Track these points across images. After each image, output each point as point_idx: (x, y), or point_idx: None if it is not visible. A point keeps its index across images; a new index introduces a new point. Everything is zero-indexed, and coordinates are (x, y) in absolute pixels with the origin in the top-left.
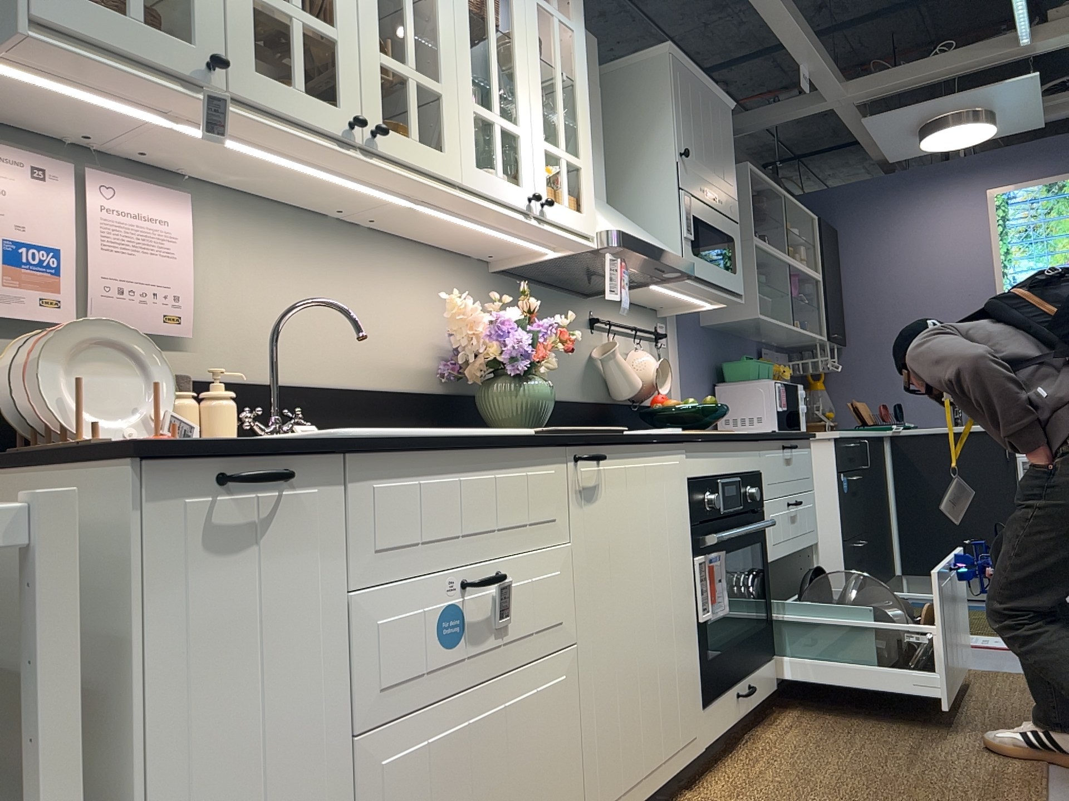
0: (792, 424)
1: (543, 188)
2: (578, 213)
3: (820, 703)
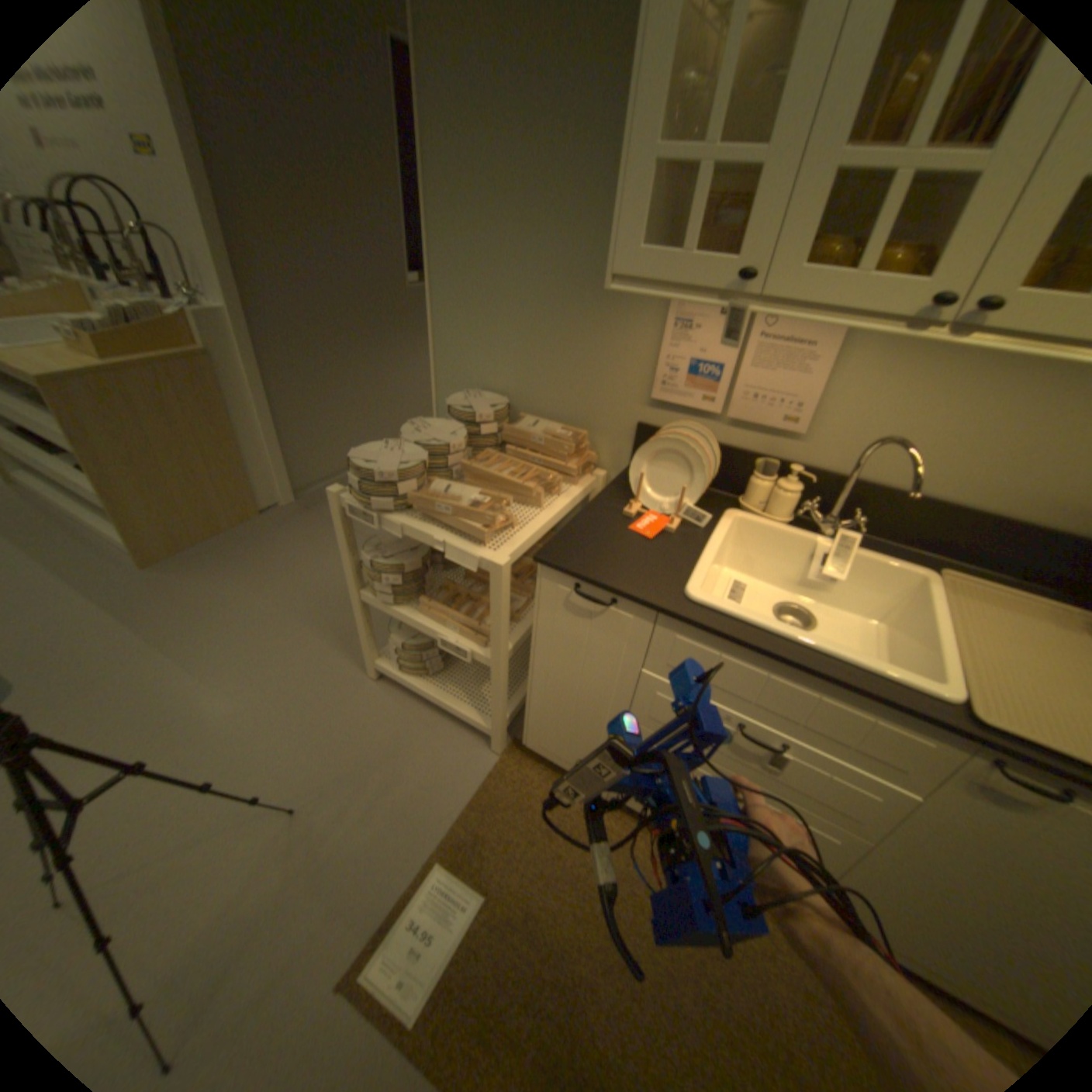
0: None
1: None
2: None
3: None
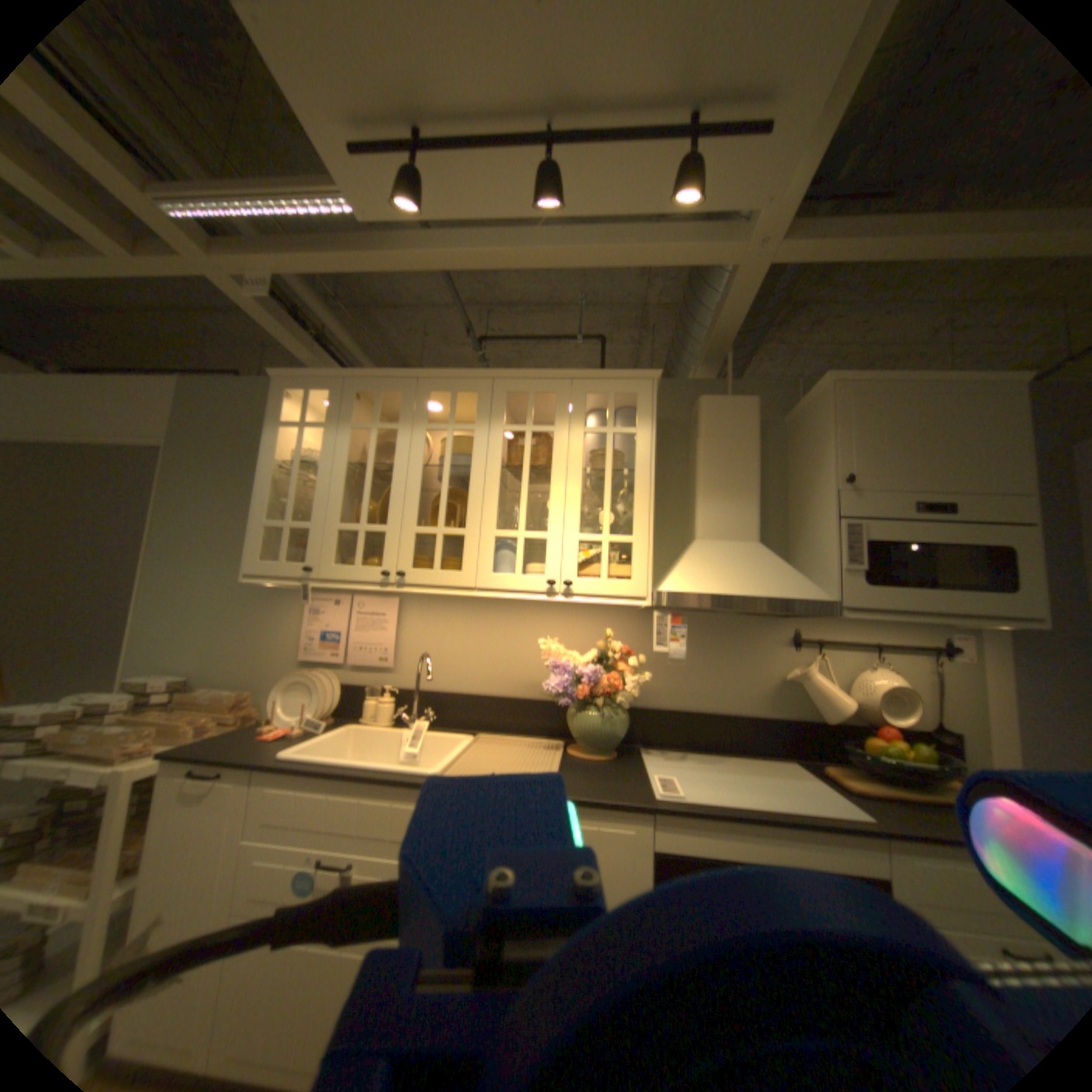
0: None
1: (570, 571)
2: (620, 580)
3: None
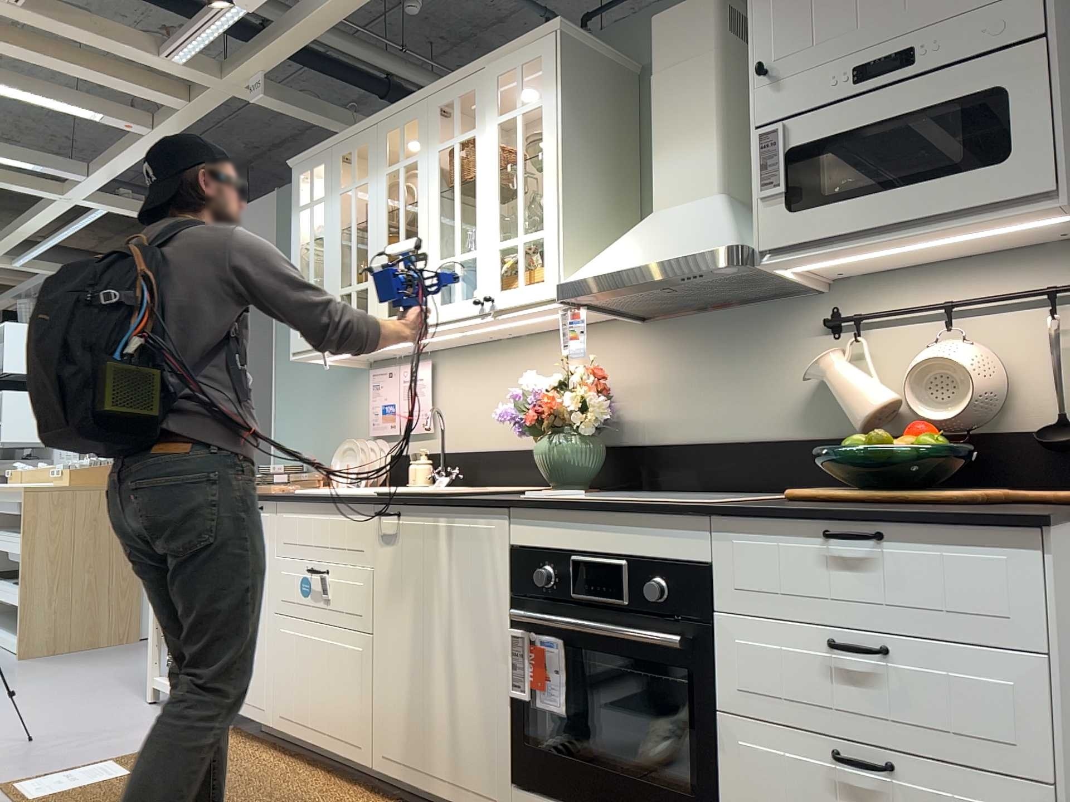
0: None
1: (495, 285)
2: (535, 283)
3: None
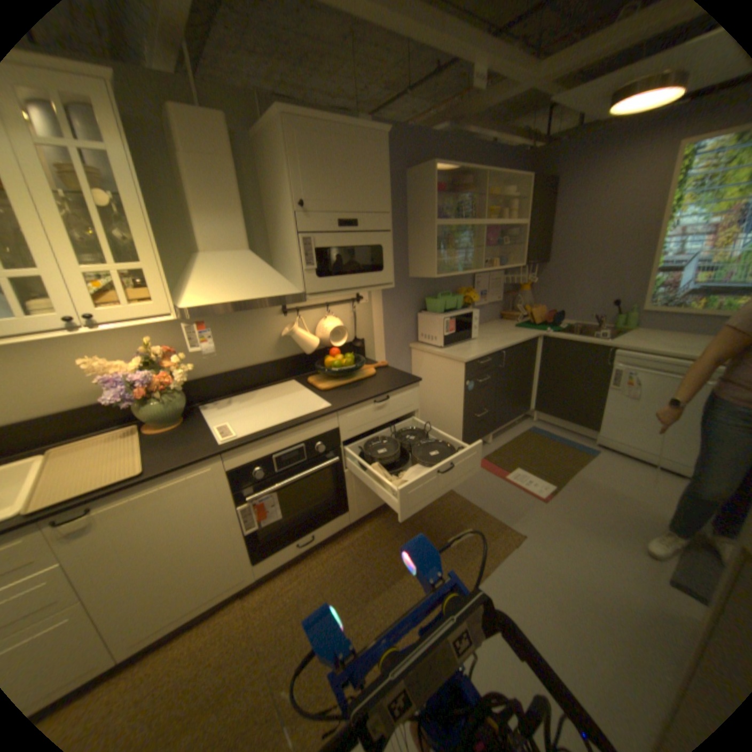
0: (459, 340)
1: (86, 304)
2: (143, 305)
3: (377, 531)
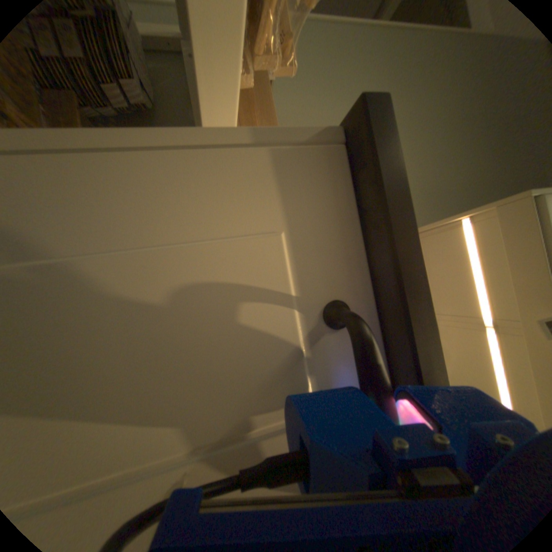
0: None
1: None
2: None
3: None
